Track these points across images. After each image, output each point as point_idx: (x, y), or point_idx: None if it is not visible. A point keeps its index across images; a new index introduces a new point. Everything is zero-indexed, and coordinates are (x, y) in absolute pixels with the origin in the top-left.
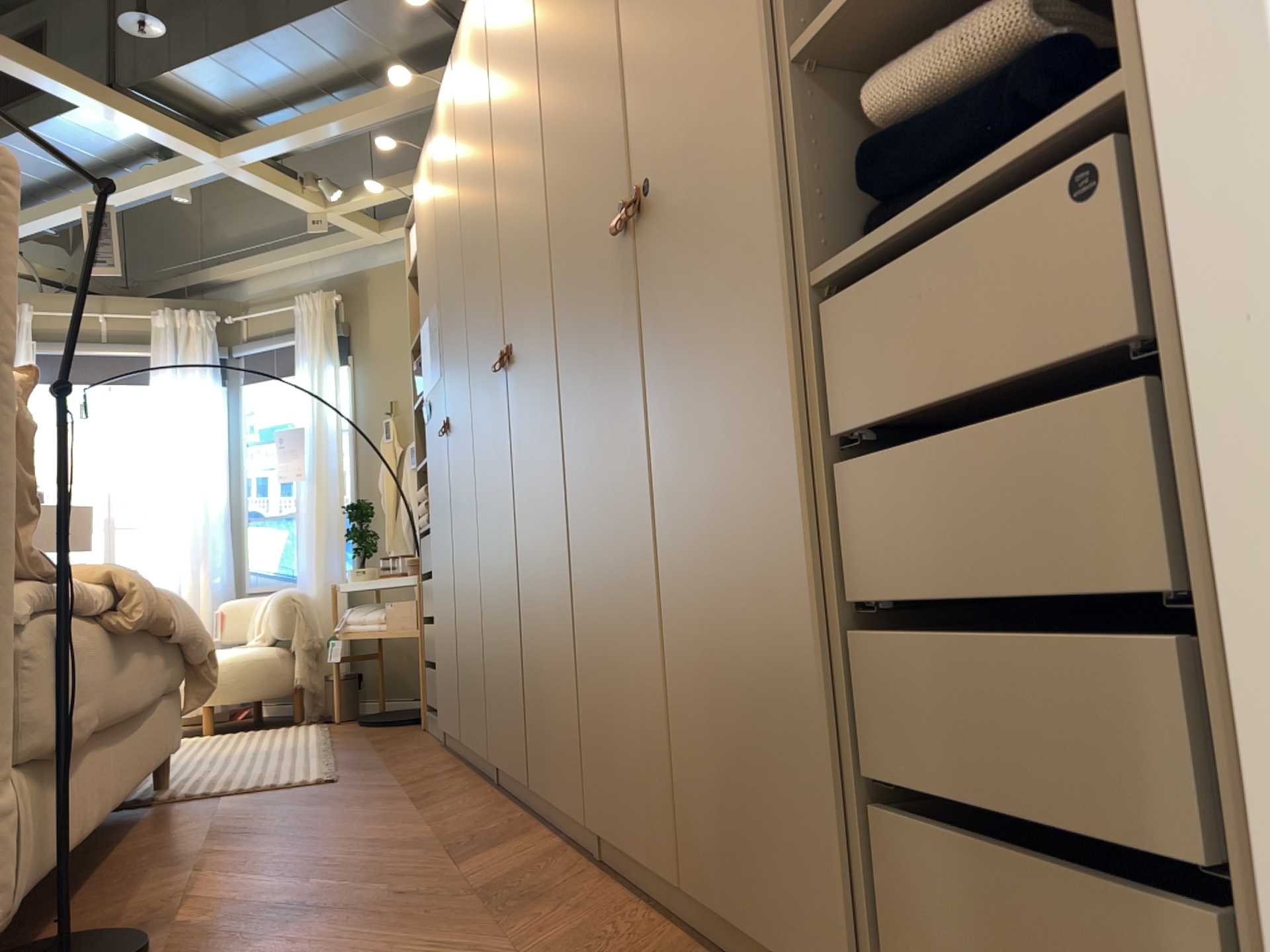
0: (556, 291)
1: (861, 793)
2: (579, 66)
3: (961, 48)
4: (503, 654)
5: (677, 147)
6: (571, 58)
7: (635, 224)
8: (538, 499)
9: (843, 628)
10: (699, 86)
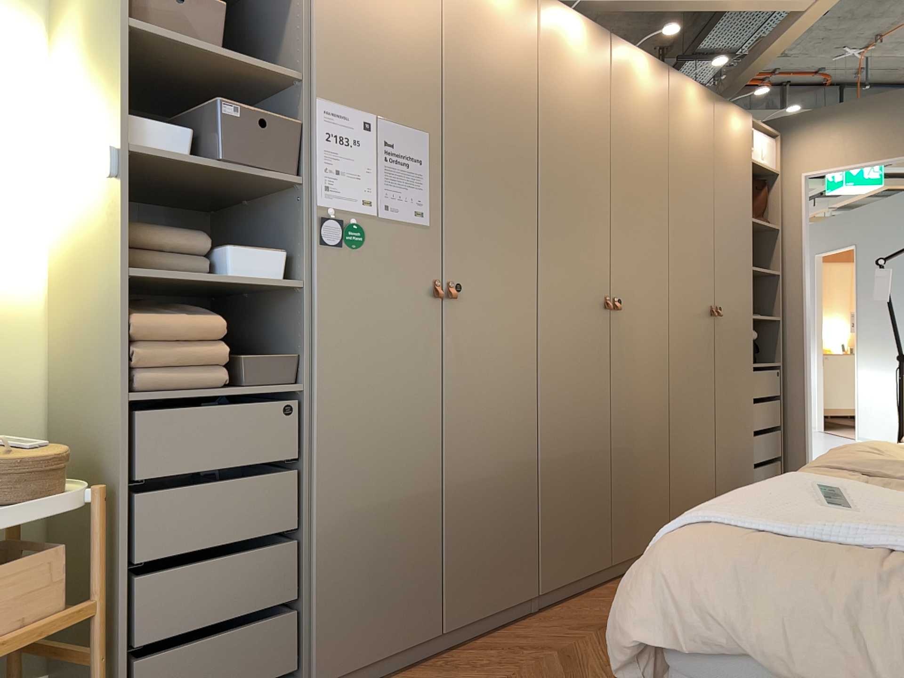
0: (670, 300)
1: (754, 470)
2: (695, 224)
3: (756, 333)
4: (574, 504)
5: (733, 305)
6: (690, 213)
7: (717, 313)
8: (639, 397)
9: (755, 437)
10: (740, 297)
